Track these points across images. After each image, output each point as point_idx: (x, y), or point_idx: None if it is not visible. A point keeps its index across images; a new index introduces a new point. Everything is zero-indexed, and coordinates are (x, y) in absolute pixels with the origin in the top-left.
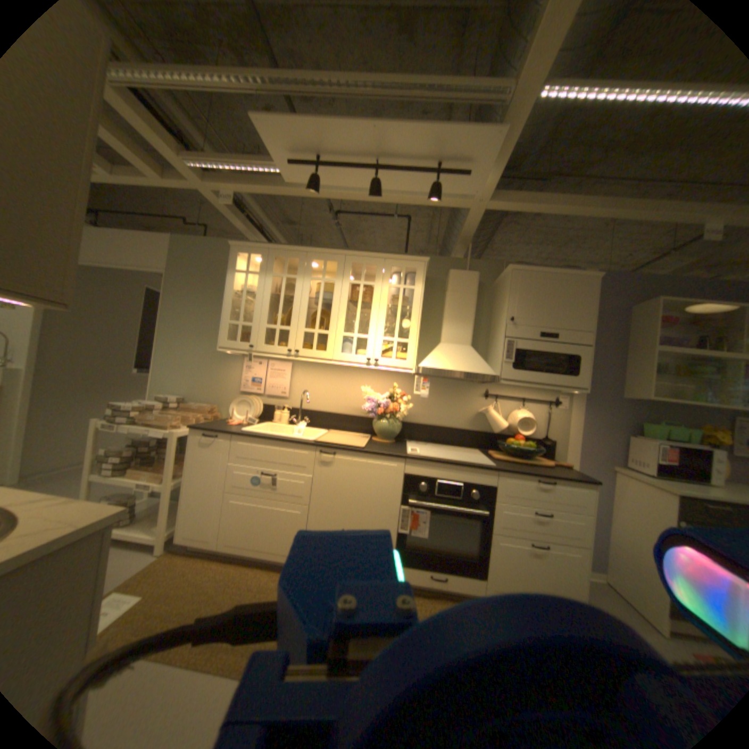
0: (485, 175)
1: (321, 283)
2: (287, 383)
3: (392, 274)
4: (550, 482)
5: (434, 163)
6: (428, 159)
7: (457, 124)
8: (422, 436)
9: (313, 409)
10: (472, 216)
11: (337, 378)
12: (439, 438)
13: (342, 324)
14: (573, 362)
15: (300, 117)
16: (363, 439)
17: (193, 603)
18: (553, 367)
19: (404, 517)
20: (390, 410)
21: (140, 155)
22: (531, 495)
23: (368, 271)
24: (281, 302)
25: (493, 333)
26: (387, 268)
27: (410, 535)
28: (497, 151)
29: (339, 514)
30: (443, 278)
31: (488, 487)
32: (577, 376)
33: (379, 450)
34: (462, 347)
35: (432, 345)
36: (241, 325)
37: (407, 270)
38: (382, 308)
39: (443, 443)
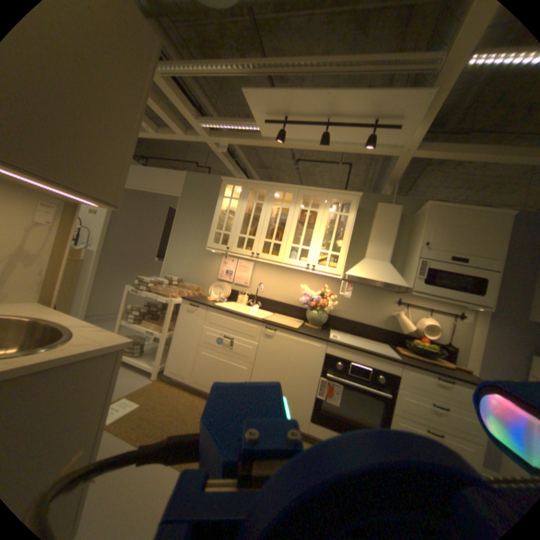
0: (413, 130)
1: (280, 208)
2: (249, 276)
3: (333, 204)
4: (449, 381)
5: (372, 121)
6: (368, 118)
7: (393, 90)
8: (343, 327)
9: (264, 297)
10: (400, 162)
11: (284, 276)
12: (357, 331)
13: (291, 237)
14: (480, 284)
15: (276, 90)
16: (298, 323)
17: (170, 416)
18: (461, 286)
19: (322, 386)
20: (320, 304)
21: (174, 120)
22: (431, 389)
23: (314, 201)
24: (251, 220)
25: (409, 255)
26: (329, 199)
27: (325, 401)
28: (425, 110)
29: (273, 375)
30: (372, 209)
31: (393, 375)
32: (483, 296)
33: (308, 332)
34: (382, 263)
35: (358, 260)
36: (223, 234)
37: (344, 202)
38: (322, 228)
39: (359, 336)
